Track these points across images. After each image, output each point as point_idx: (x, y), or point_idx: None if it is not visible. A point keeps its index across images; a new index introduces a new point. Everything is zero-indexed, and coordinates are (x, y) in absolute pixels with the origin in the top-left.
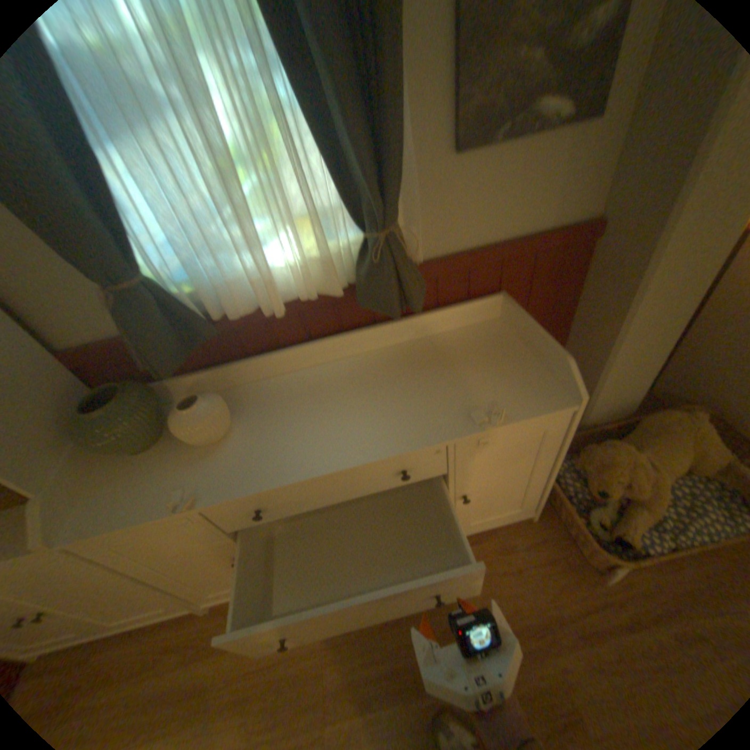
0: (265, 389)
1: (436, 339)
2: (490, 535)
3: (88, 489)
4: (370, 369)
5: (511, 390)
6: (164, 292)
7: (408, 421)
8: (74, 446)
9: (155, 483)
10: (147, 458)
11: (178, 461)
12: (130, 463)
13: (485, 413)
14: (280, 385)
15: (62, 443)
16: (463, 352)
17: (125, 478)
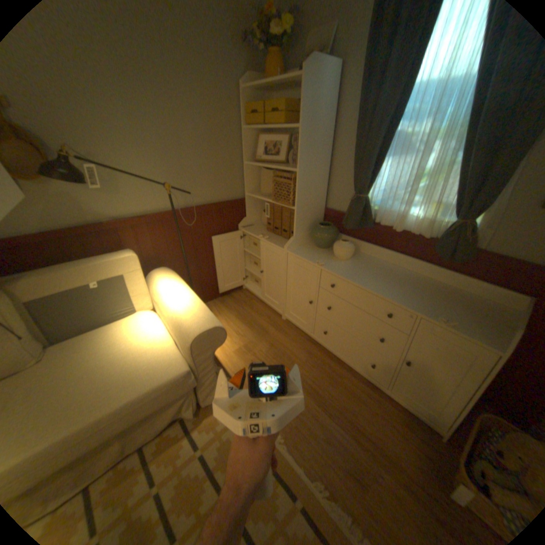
0: (369, 260)
1: (465, 294)
2: (409, 417)
3: (302, 247)
4: (417, 280)
5: (474, 326)
6: (368, 205)
7: (410, 299)
8: (308, 234)
9: (317, 256)
10: (320, 251)
11: (327, 256)
12: (315, 249)
13: (446, 319)
14: (376, 262)
15: (307, 231)
16: (471, 305)
17: (311, 250)
